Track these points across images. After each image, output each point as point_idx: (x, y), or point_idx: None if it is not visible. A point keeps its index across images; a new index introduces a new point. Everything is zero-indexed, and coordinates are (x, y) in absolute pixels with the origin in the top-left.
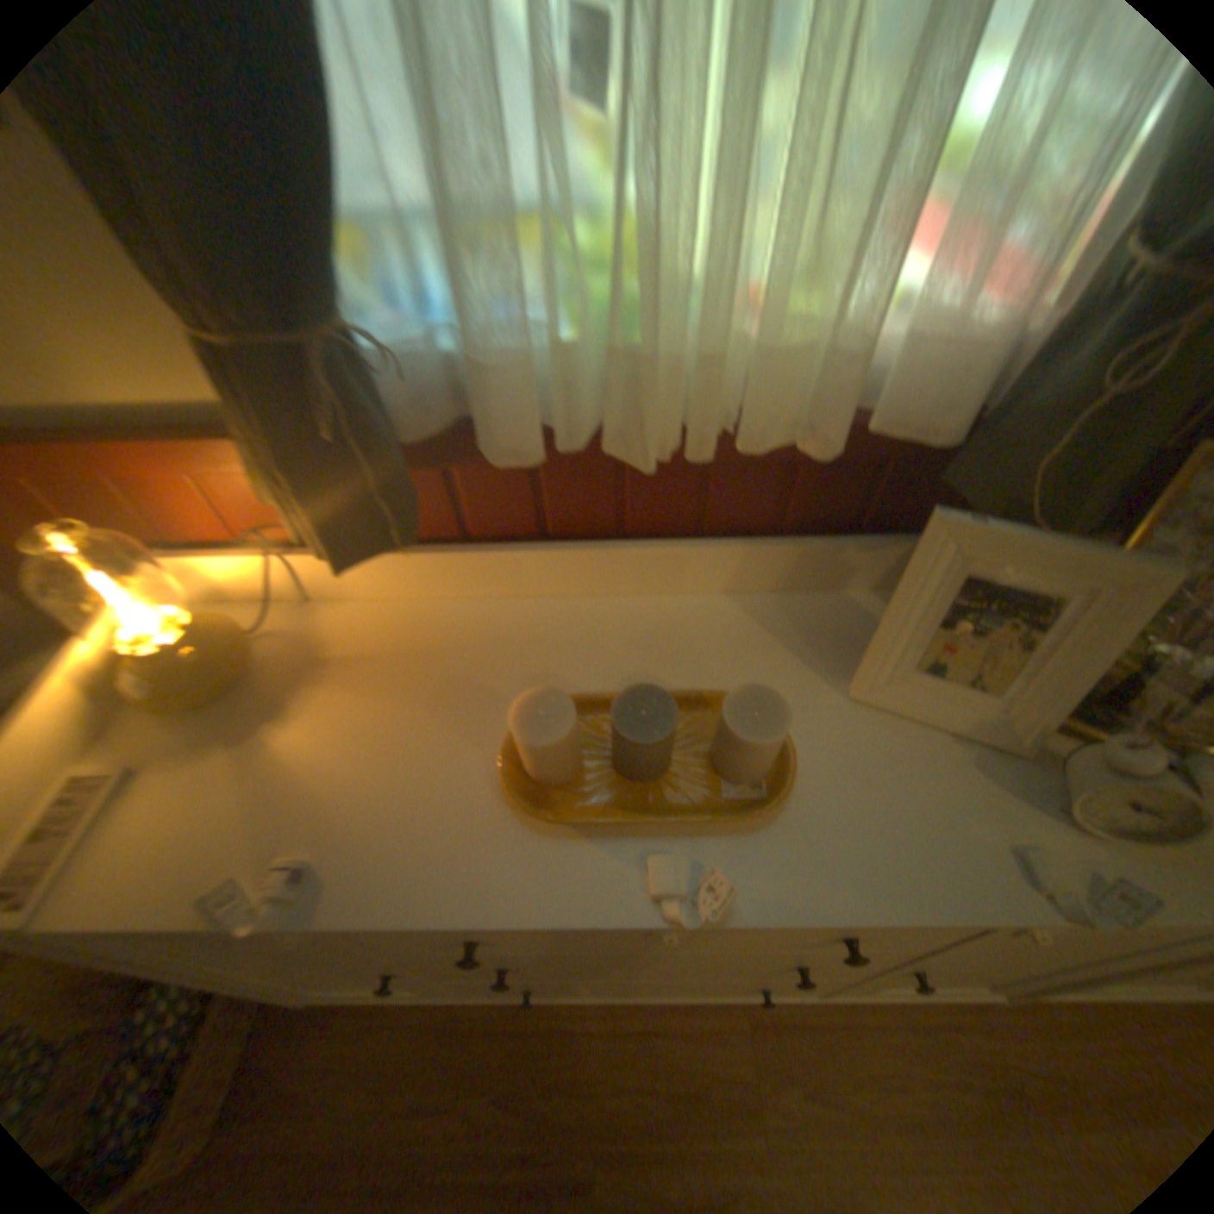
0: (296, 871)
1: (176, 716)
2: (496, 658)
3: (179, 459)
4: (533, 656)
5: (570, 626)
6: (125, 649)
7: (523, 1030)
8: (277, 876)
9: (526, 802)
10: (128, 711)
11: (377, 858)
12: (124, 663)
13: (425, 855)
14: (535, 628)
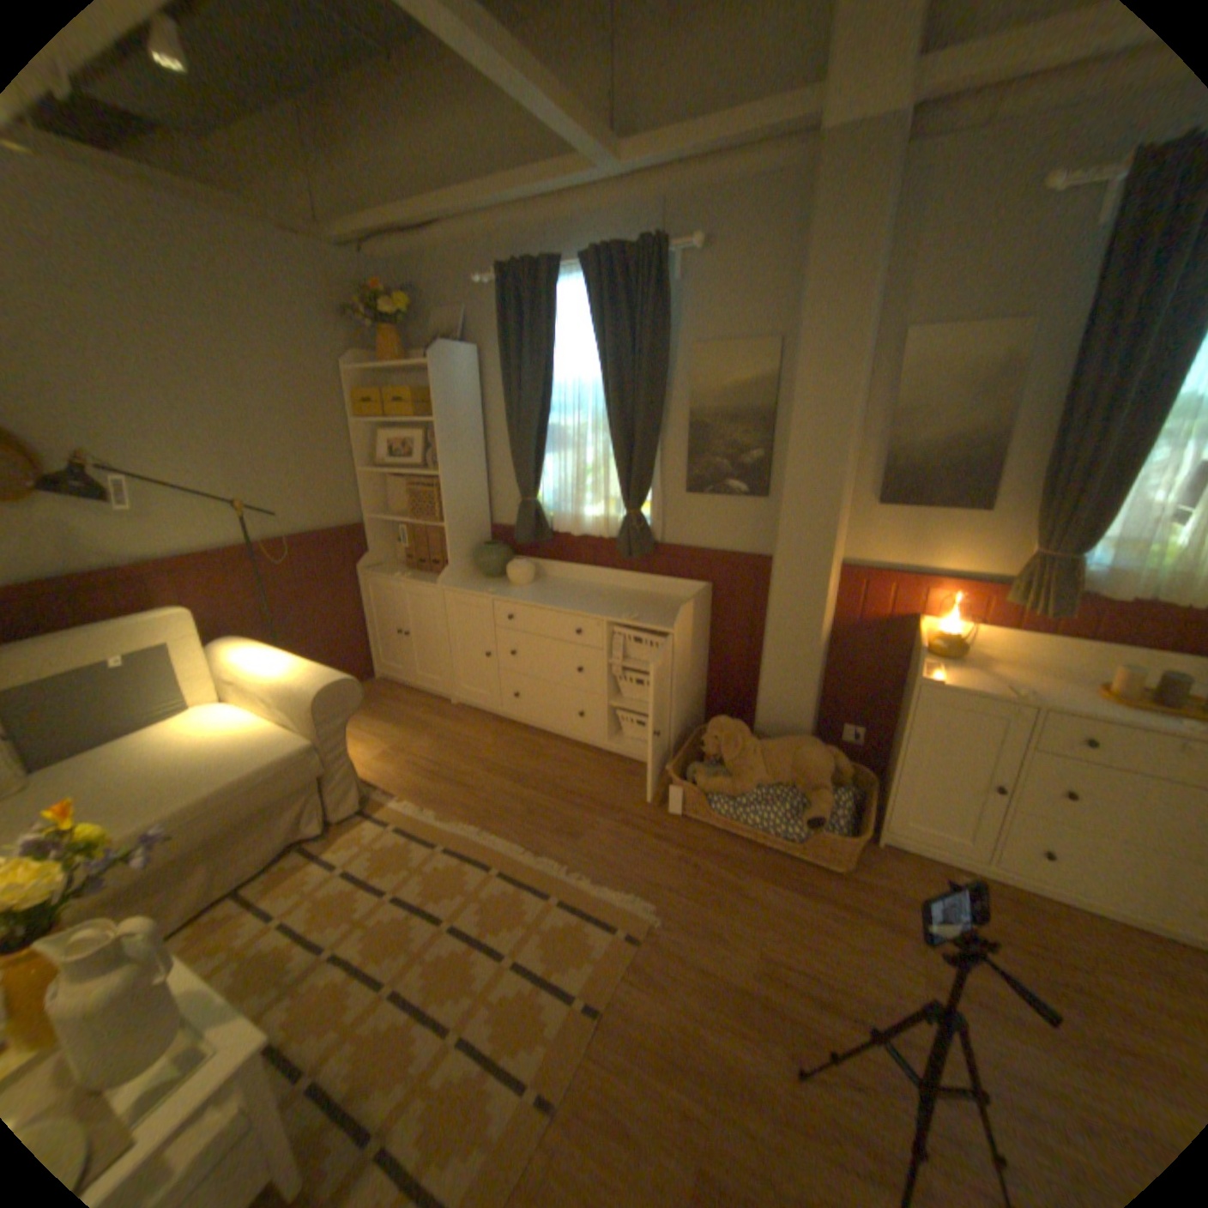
0: (1033, 694)
1: (947, 660)
2: (1074, 676)
3: (967, 588)
4: (1093, 679)
5: (1106, 676)
6: (938, 635)
7: (1024, 906)
8: (1027, 693)
9: (1115, 705)
10: (939, 652)
11: (1059, 701)
12: (939, 639)
13: (1079, 705)
14: (1088, 673)
